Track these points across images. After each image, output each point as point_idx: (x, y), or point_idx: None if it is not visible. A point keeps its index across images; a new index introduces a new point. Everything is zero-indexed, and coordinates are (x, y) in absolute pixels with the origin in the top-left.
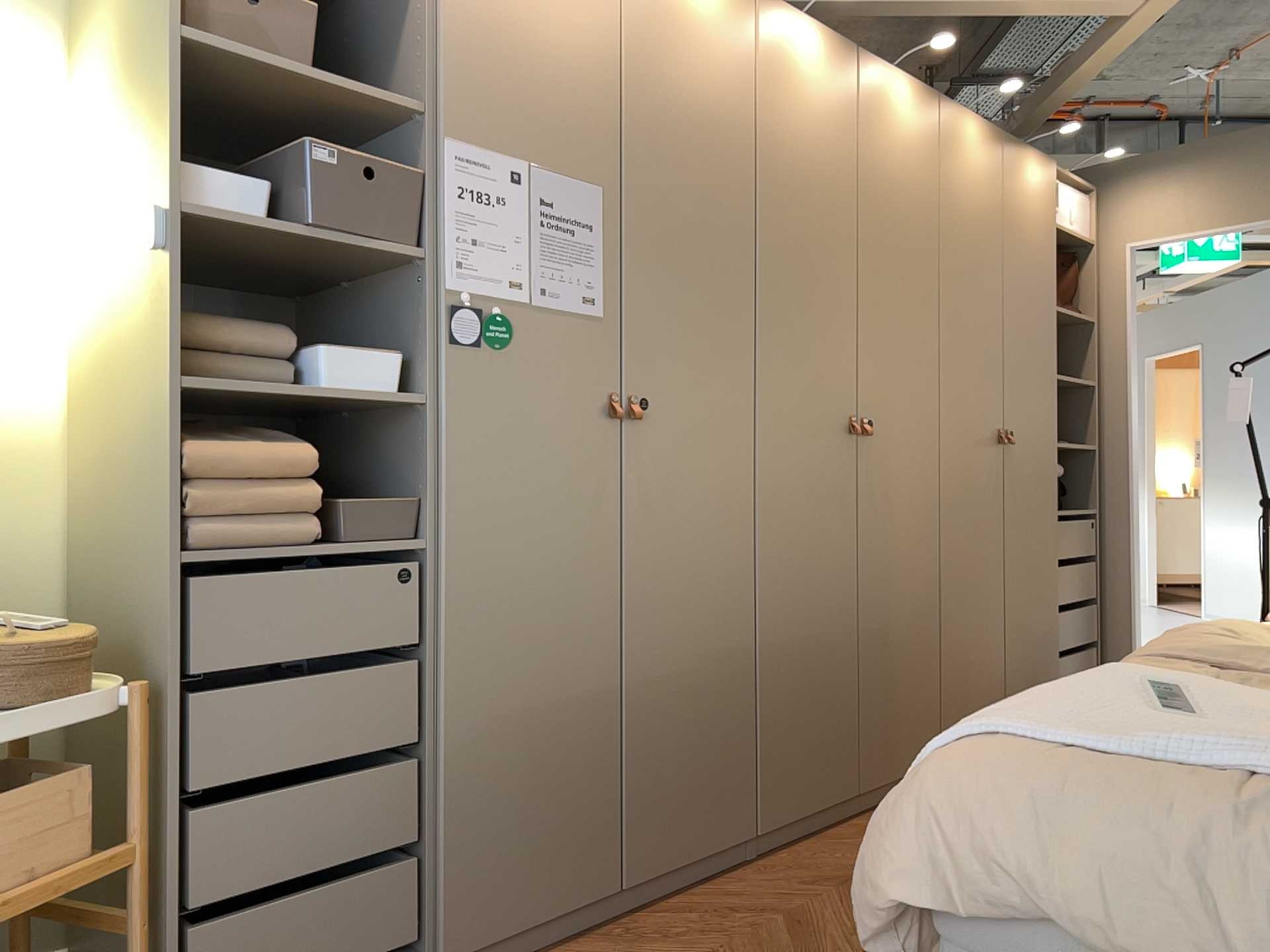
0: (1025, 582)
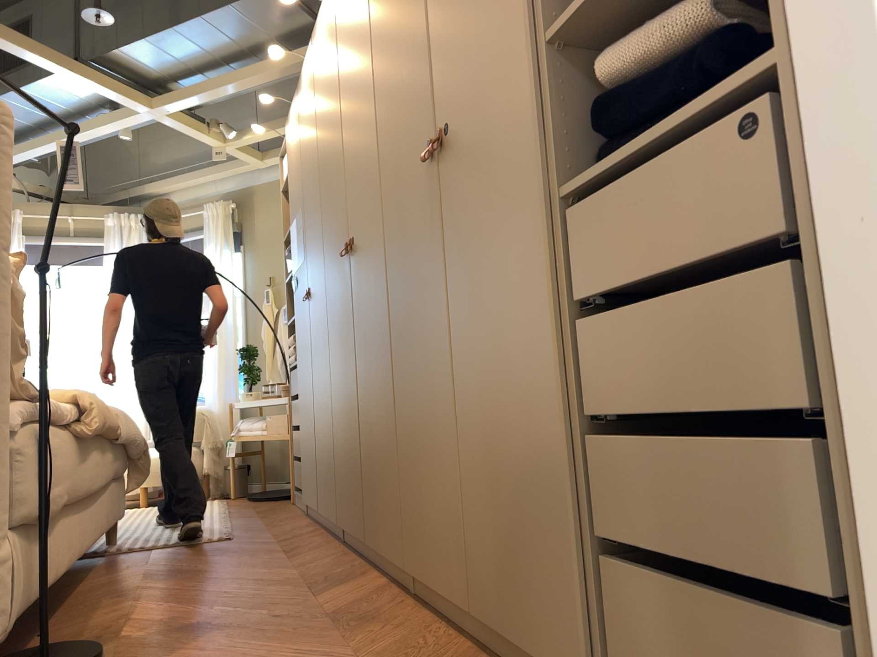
0: (479, 360)
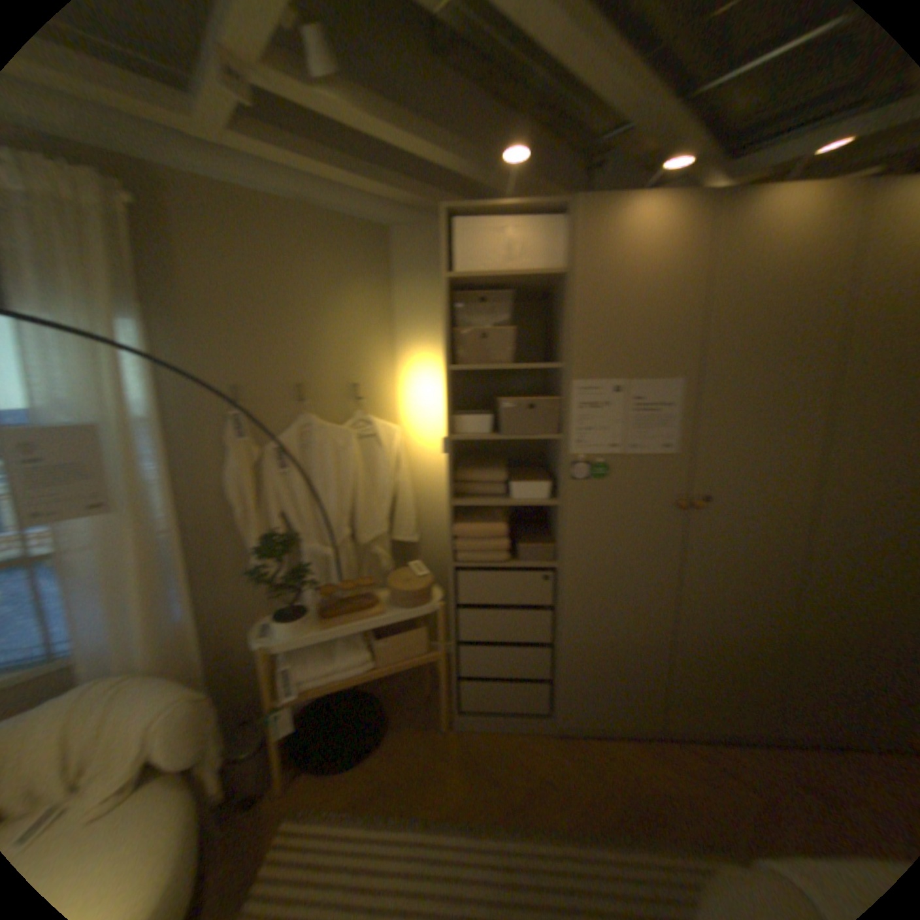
0: None
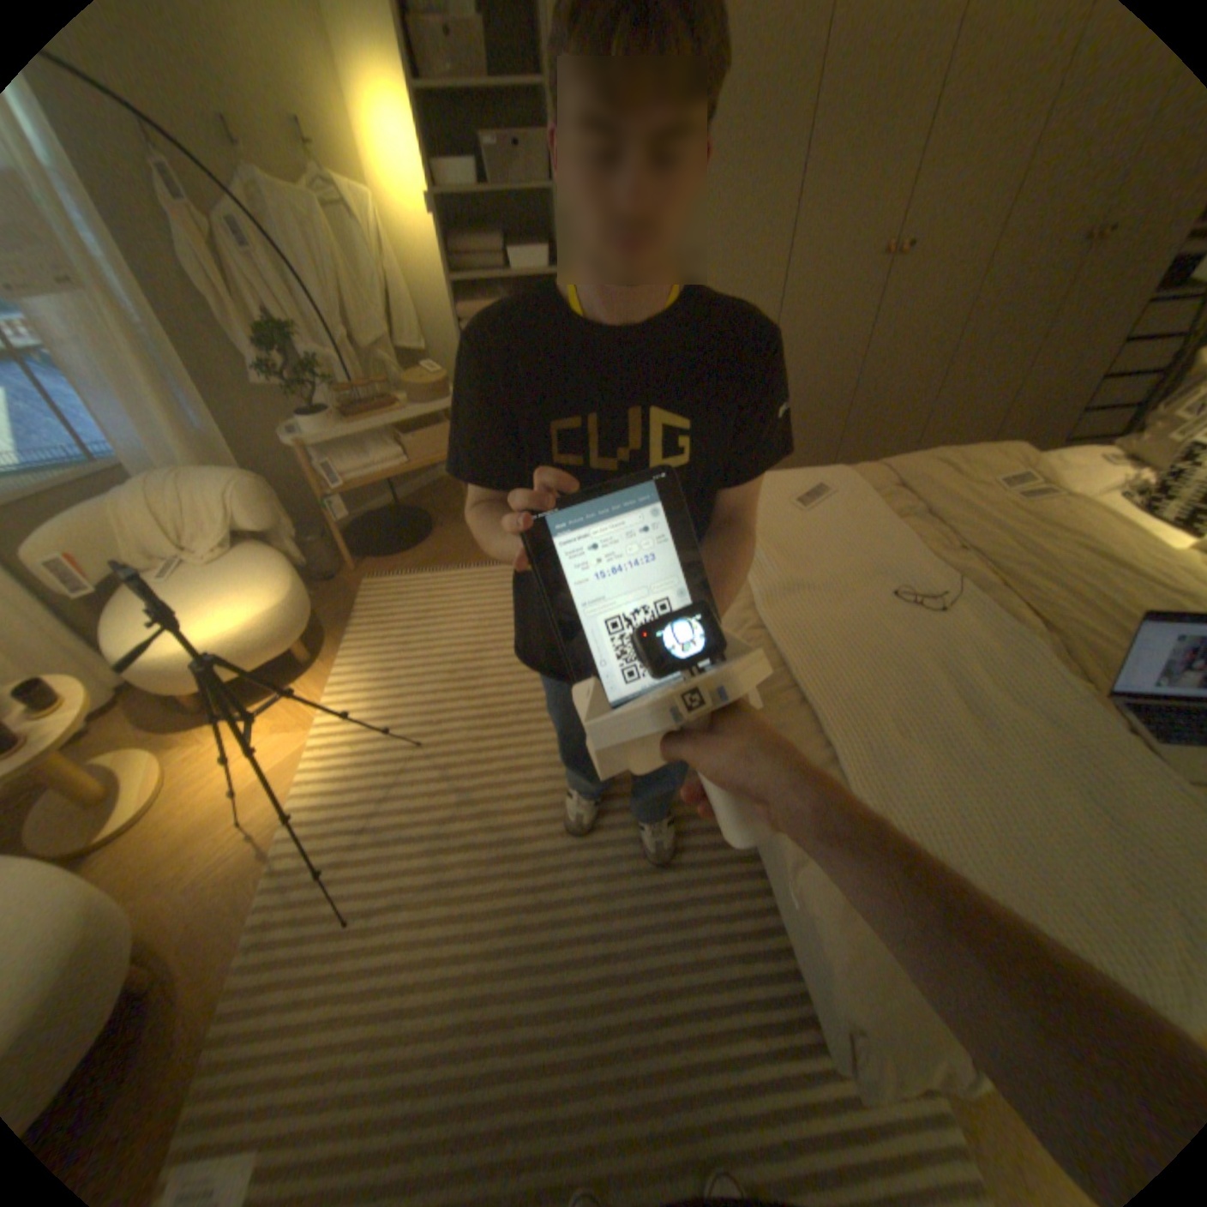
0: (1060, 361)
